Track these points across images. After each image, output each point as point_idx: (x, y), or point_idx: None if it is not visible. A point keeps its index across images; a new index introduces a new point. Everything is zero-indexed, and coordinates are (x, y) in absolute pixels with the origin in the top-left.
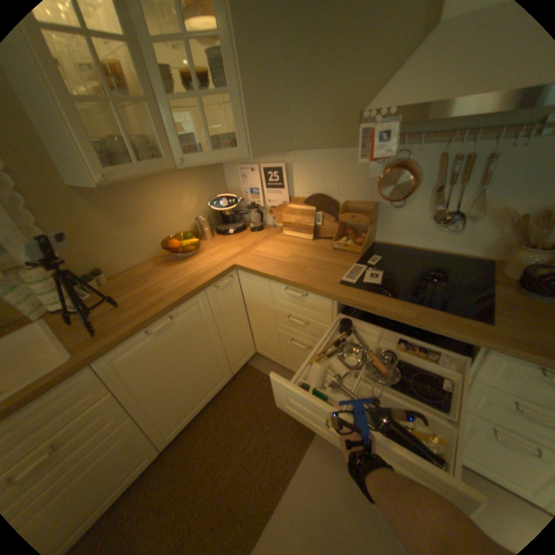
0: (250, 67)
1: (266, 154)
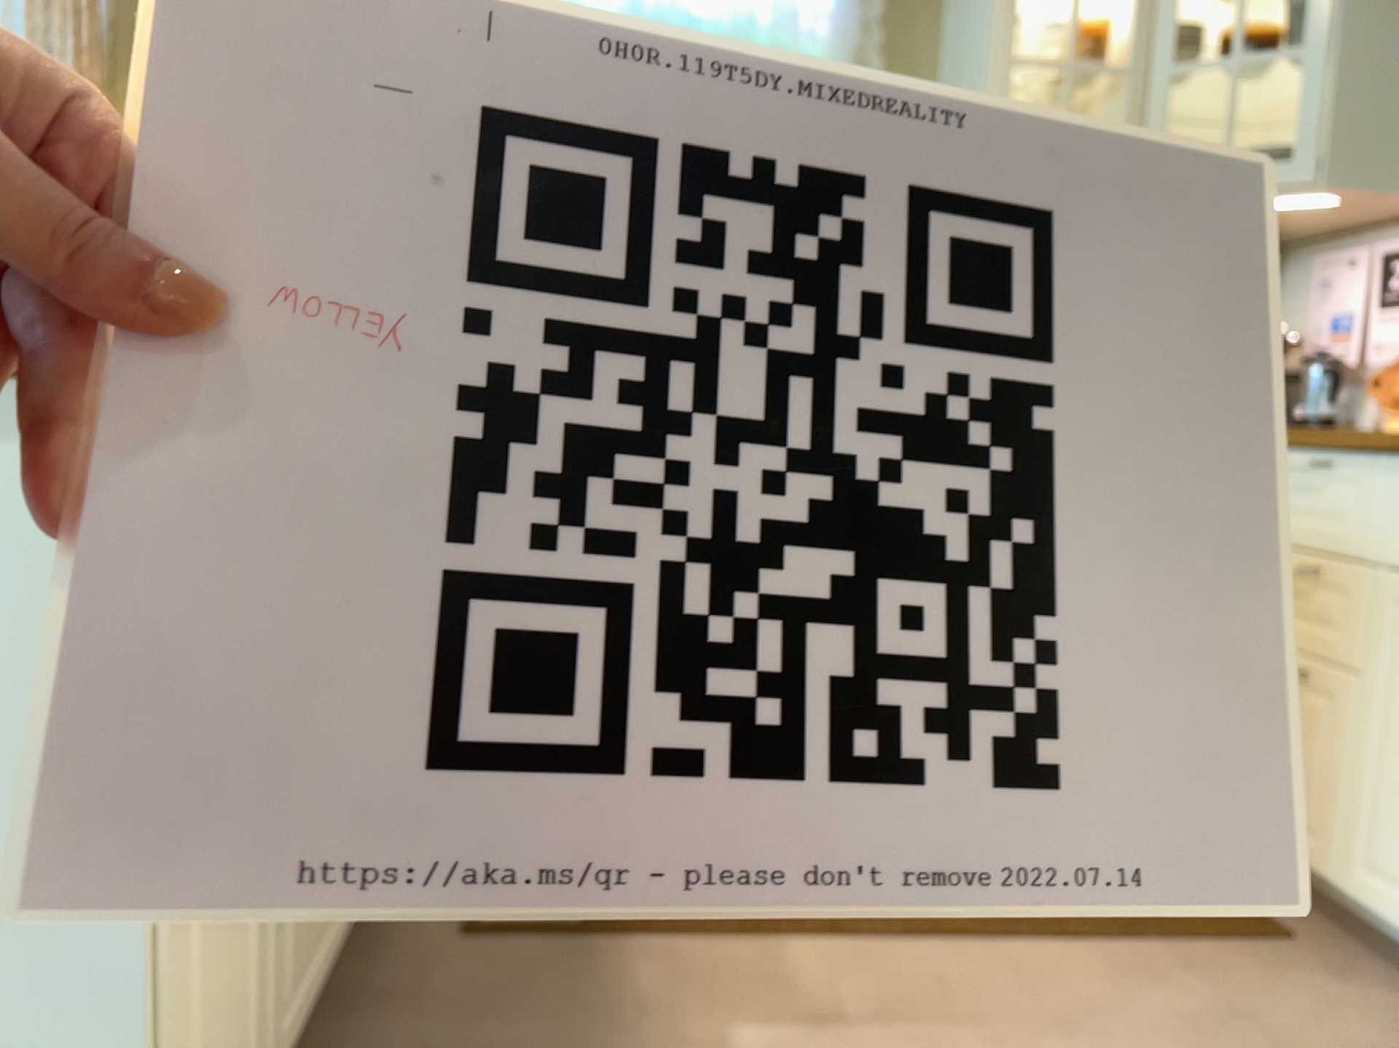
0: (1388, 5)
1: (1381, 185)
